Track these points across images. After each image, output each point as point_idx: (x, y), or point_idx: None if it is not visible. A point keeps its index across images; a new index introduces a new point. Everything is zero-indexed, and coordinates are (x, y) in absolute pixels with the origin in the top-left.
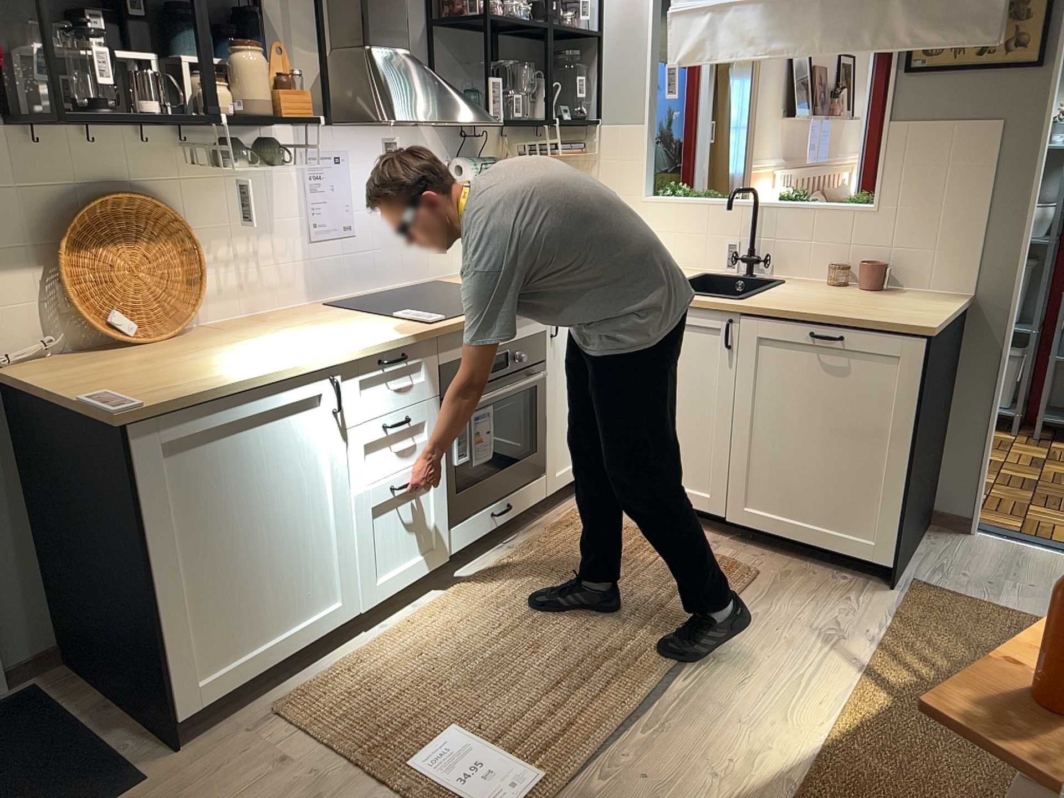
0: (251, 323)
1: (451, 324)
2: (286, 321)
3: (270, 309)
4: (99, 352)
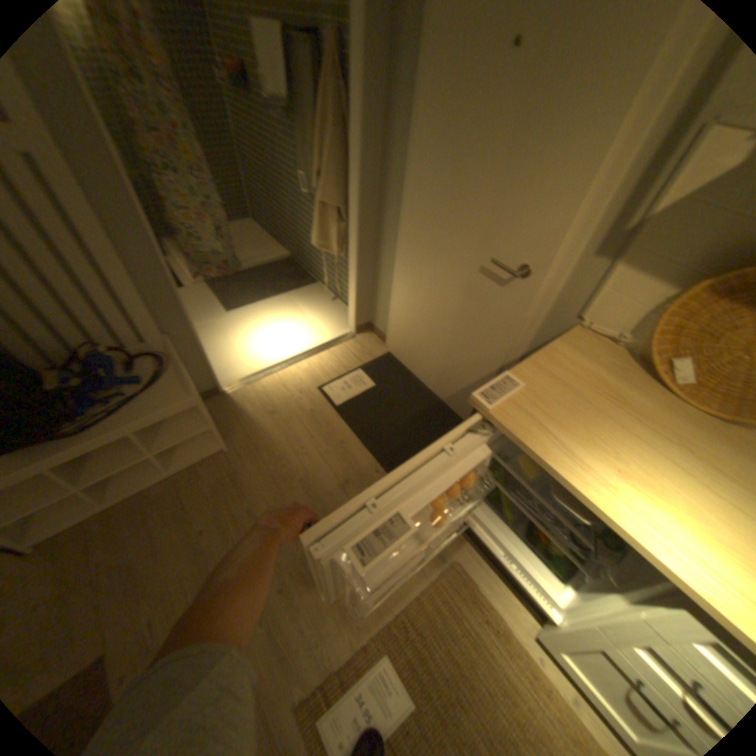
0: None
1: None
2: None
3: None
4: (648, 368)
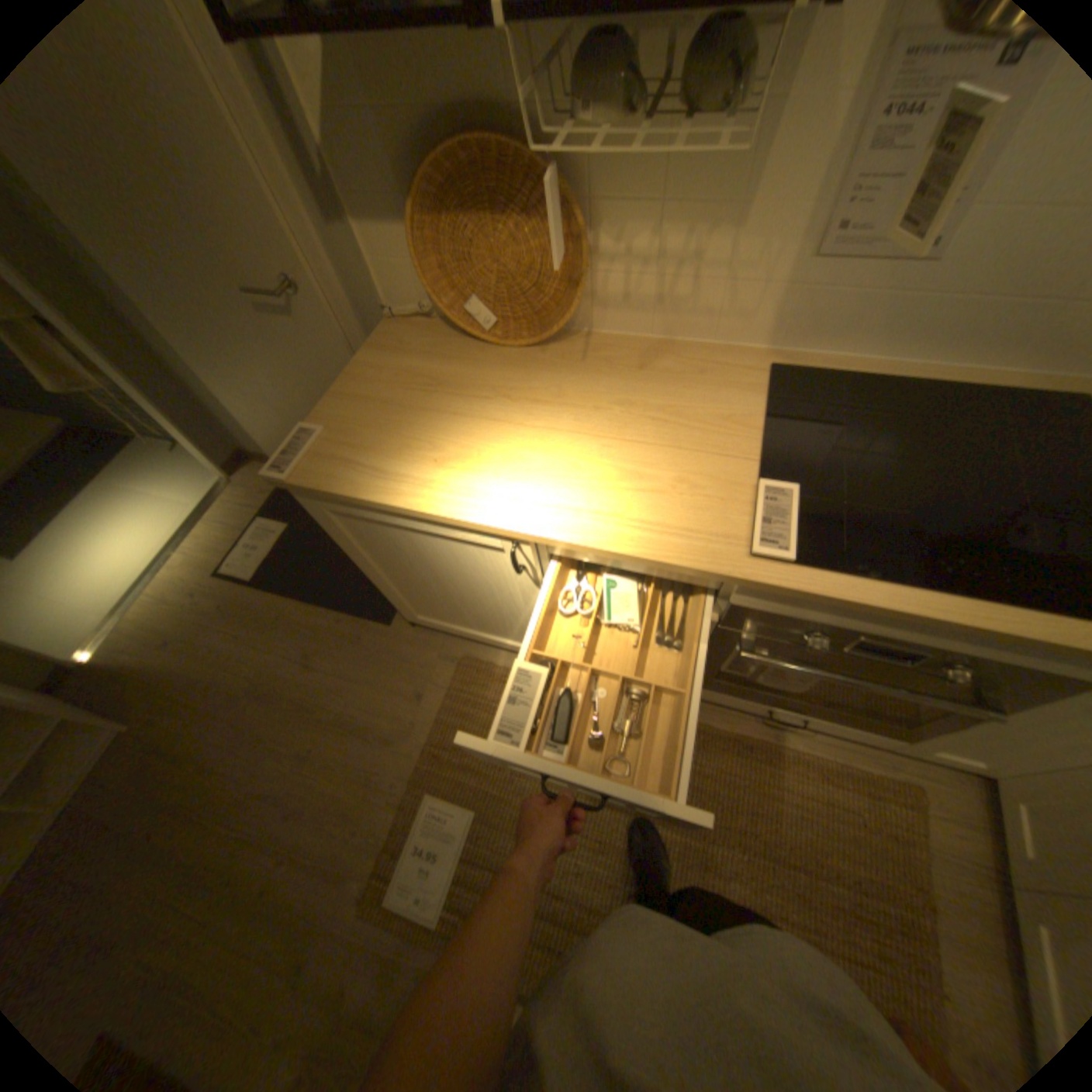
0: (636, 355)
1: (777, 585)
2: (660, 381)
3: (694, 336)
4: (462, 329)
